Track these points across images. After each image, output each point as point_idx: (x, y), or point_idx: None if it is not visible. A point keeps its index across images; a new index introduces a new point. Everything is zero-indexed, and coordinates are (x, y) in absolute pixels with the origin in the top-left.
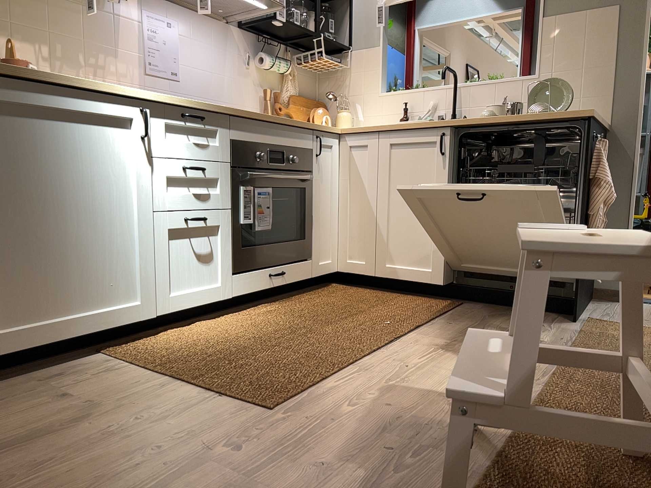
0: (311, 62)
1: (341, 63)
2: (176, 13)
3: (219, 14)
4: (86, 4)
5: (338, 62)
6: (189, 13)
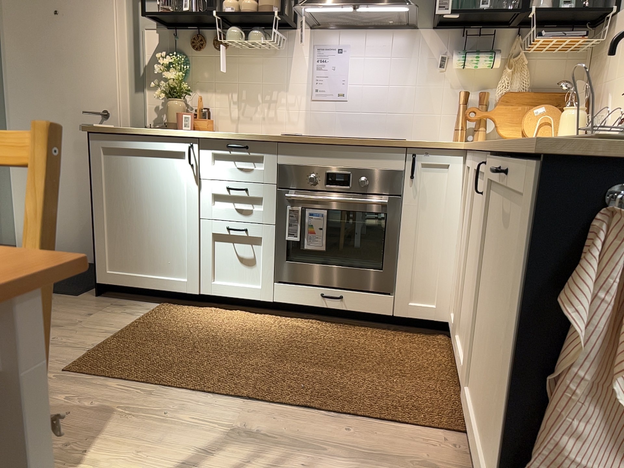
0: (531, 46)
1: (600, 34)
2: (346, 35)
3: (390, 23)
4: (263, 53)
5: (576, 36)
6: (370, 28)
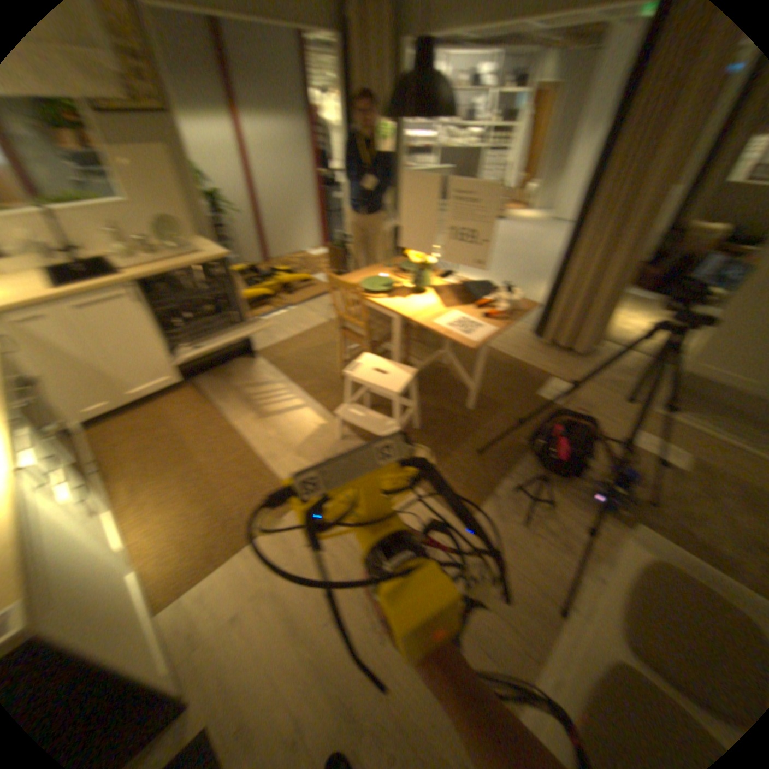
0: None
1: None
2: None
3: None
4: None
5: None
6: None
